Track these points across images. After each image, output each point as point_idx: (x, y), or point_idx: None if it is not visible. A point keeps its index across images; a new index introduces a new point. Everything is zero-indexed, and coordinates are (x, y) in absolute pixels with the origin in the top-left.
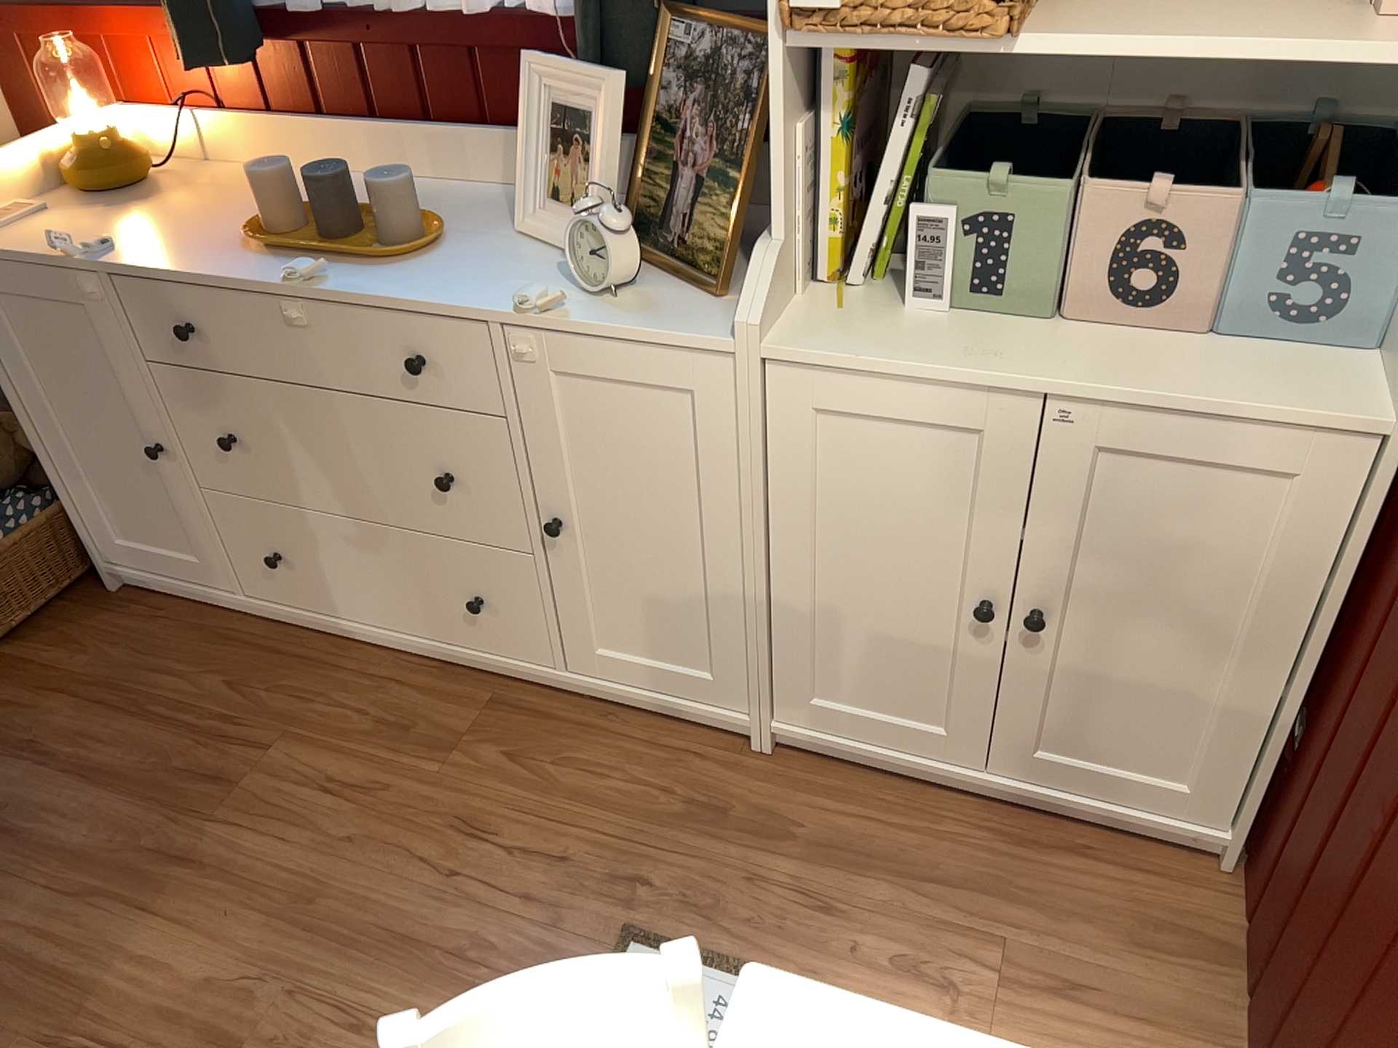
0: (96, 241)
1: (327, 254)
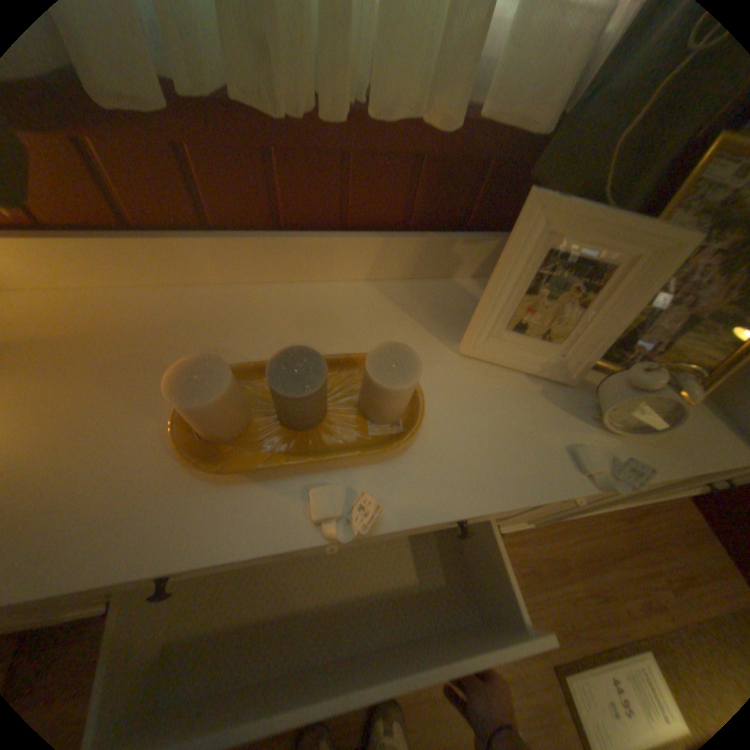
0: None
1: (321, 453)
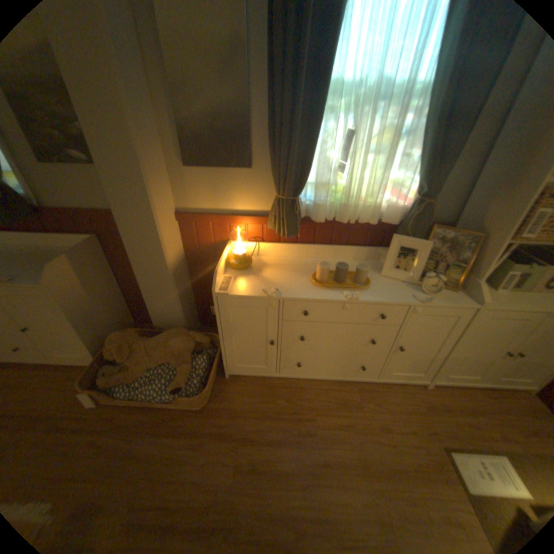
0: (273, 290)
1: (343, 288)
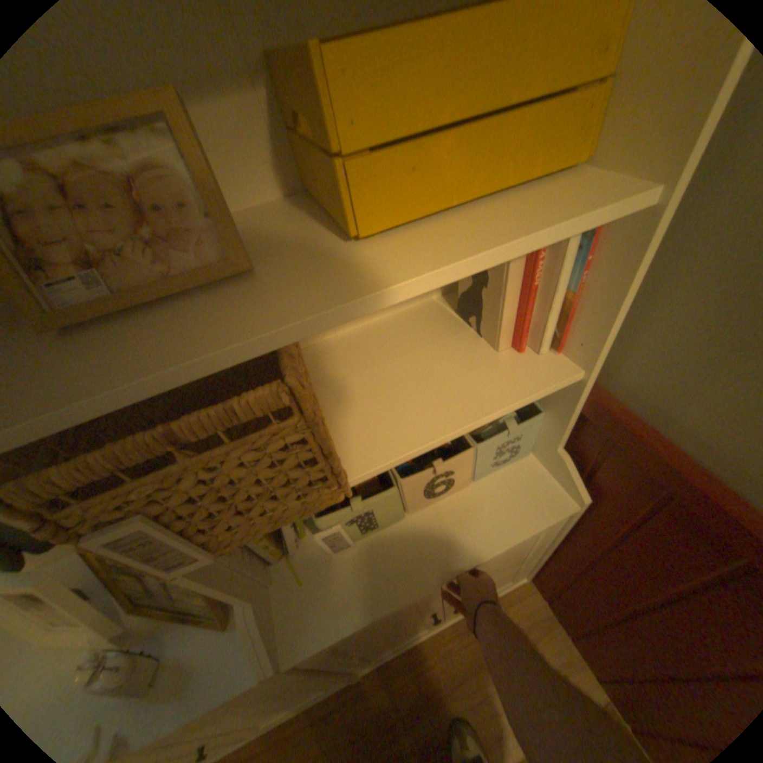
0: None
1: None
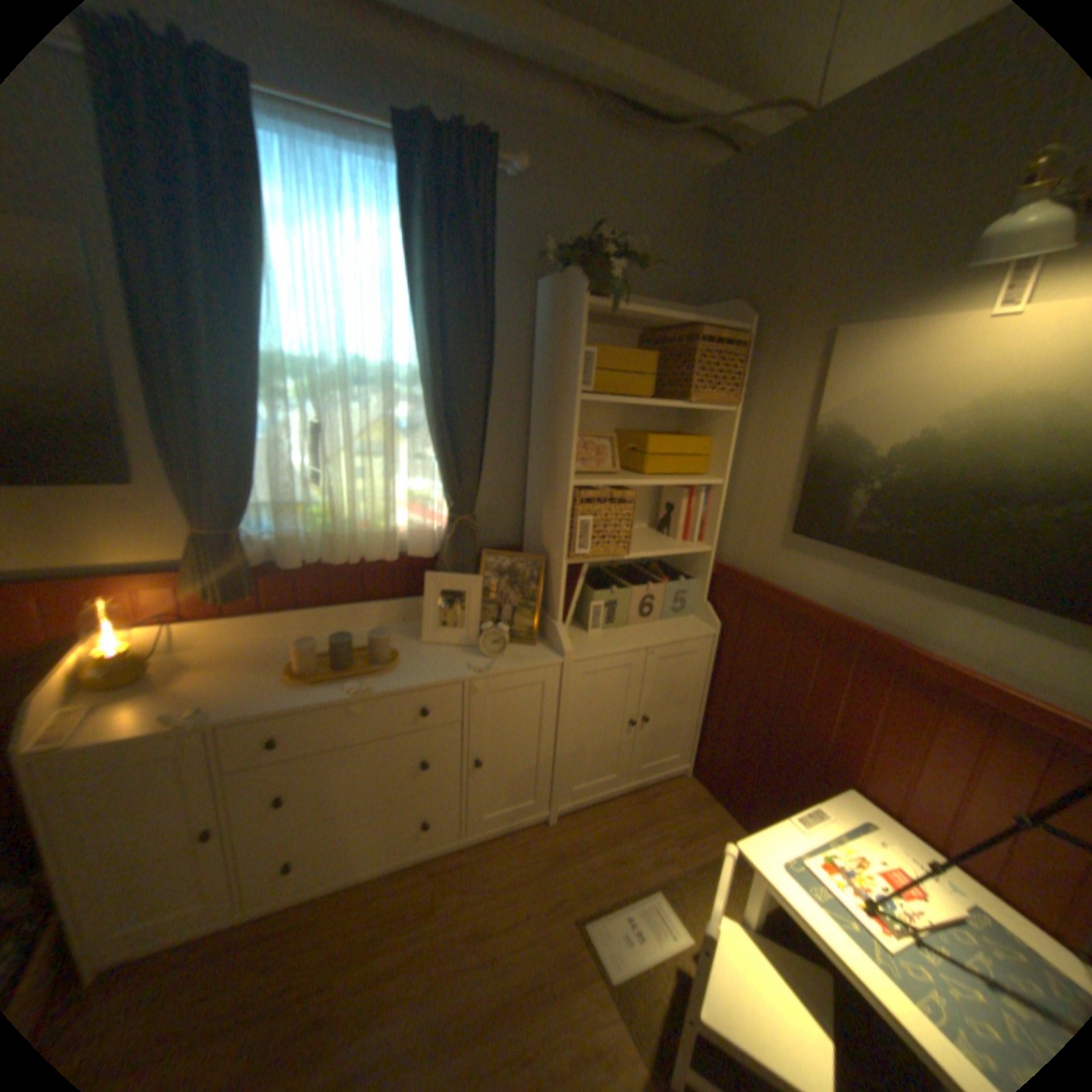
0: (187, 716)
1: (347, 679)
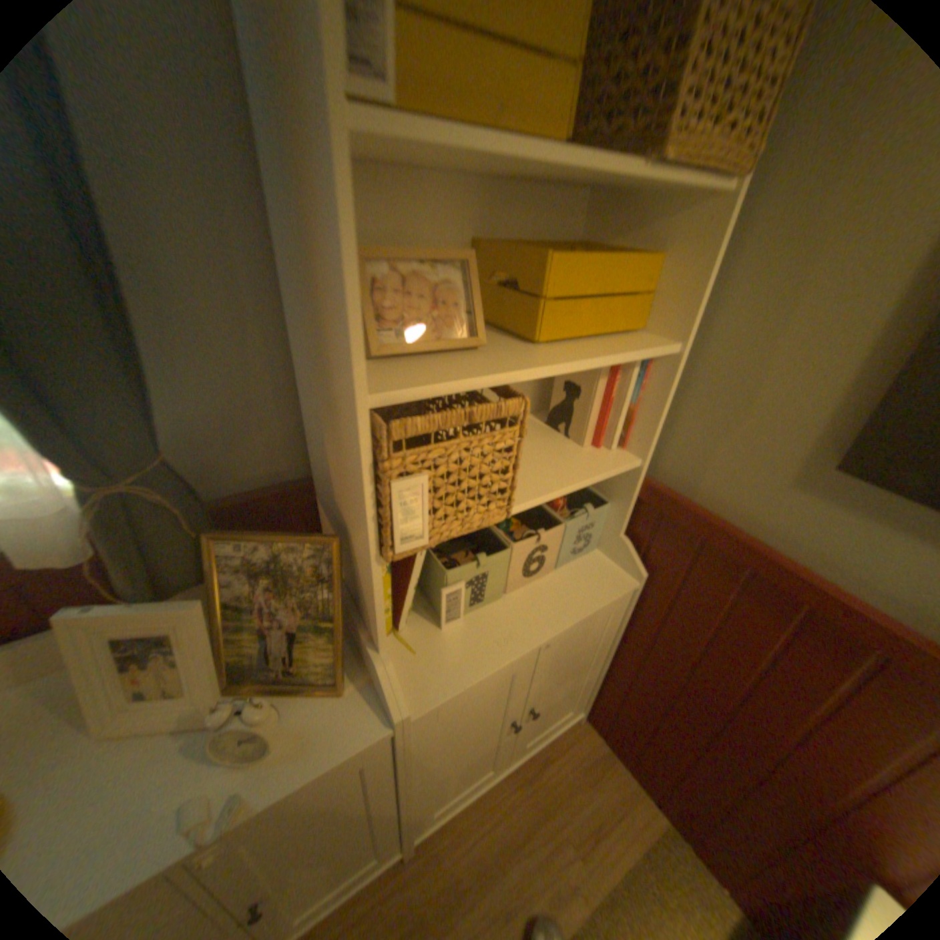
0: None
1: None
